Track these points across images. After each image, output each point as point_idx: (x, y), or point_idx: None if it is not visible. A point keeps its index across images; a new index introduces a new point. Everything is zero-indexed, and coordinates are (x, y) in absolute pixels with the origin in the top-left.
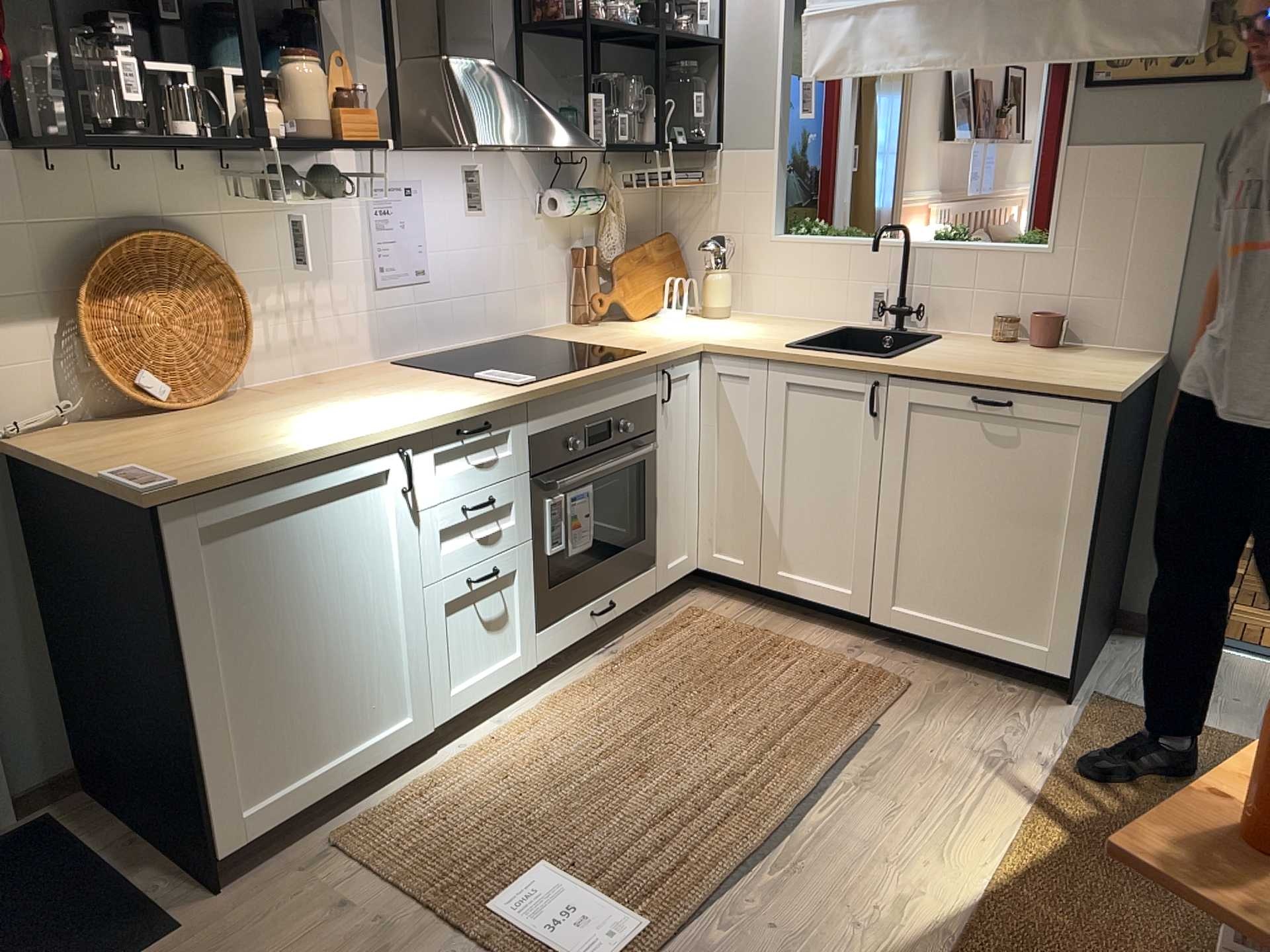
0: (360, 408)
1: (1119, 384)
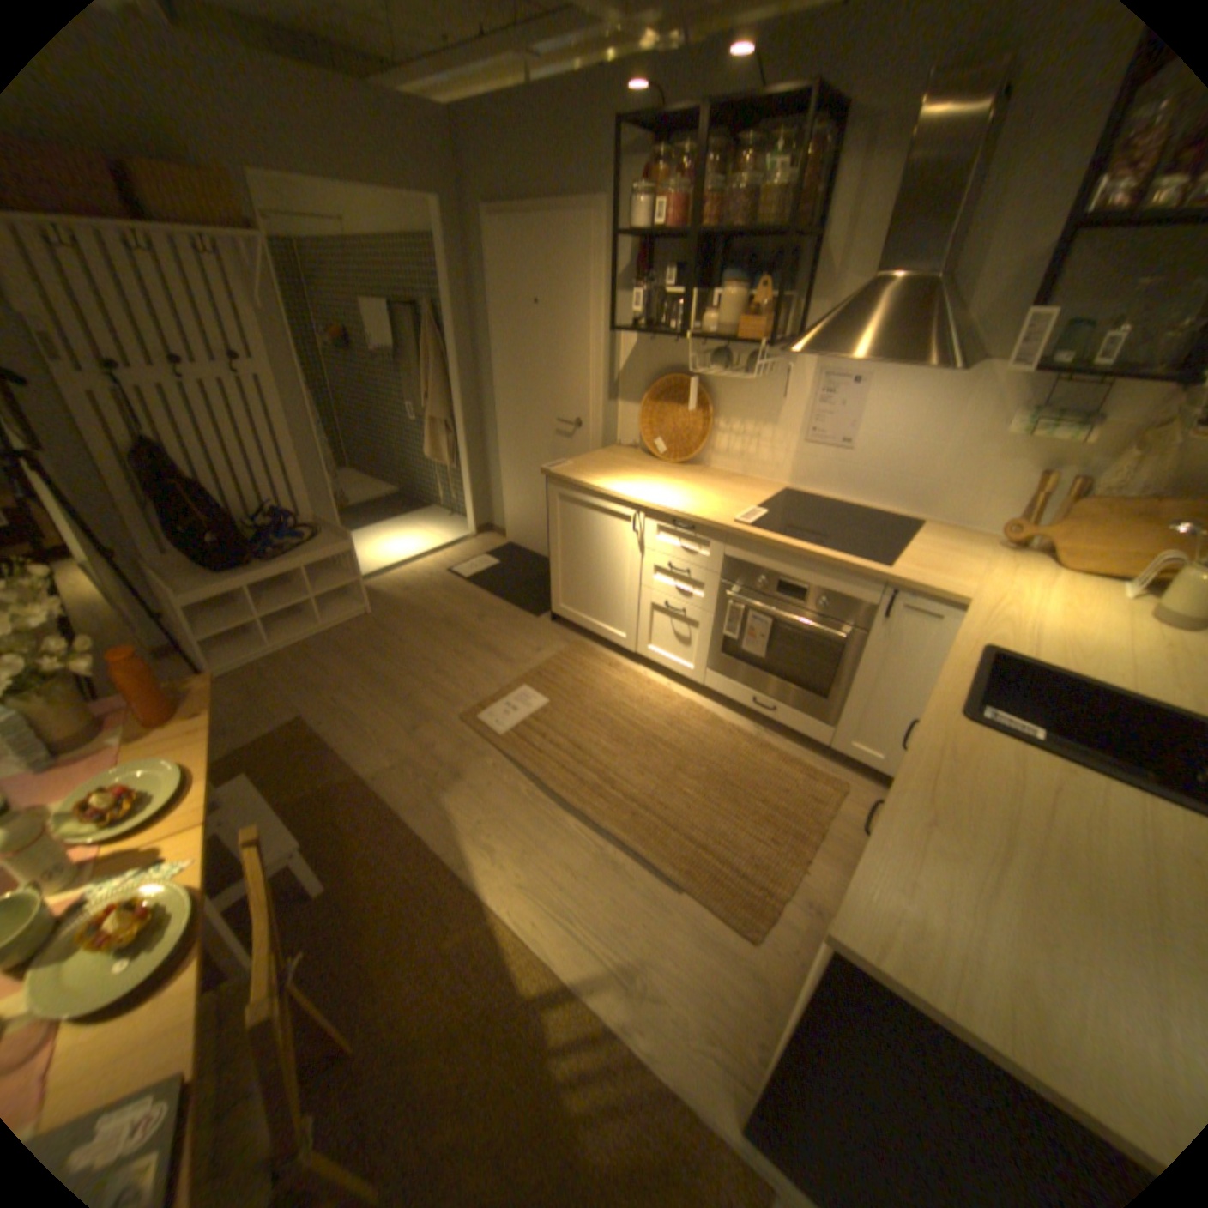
0: (671, 489)
1: (891, 959)
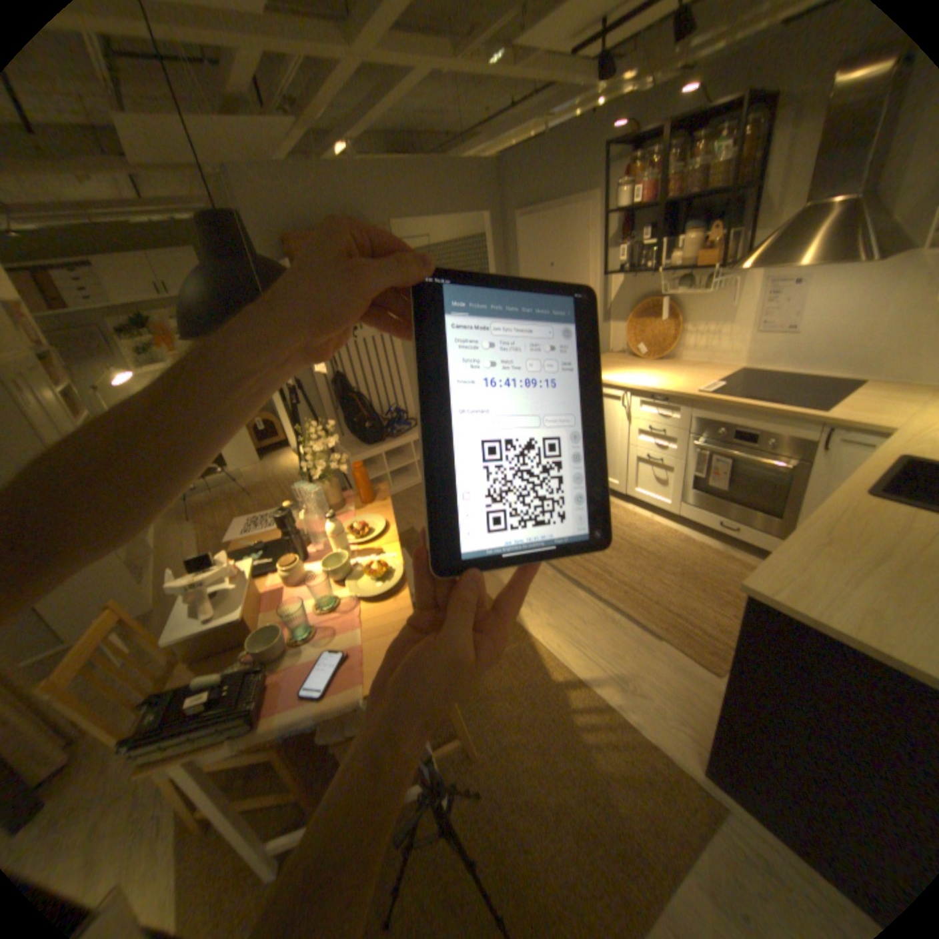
0: (650, 375)
1: (783, 597)
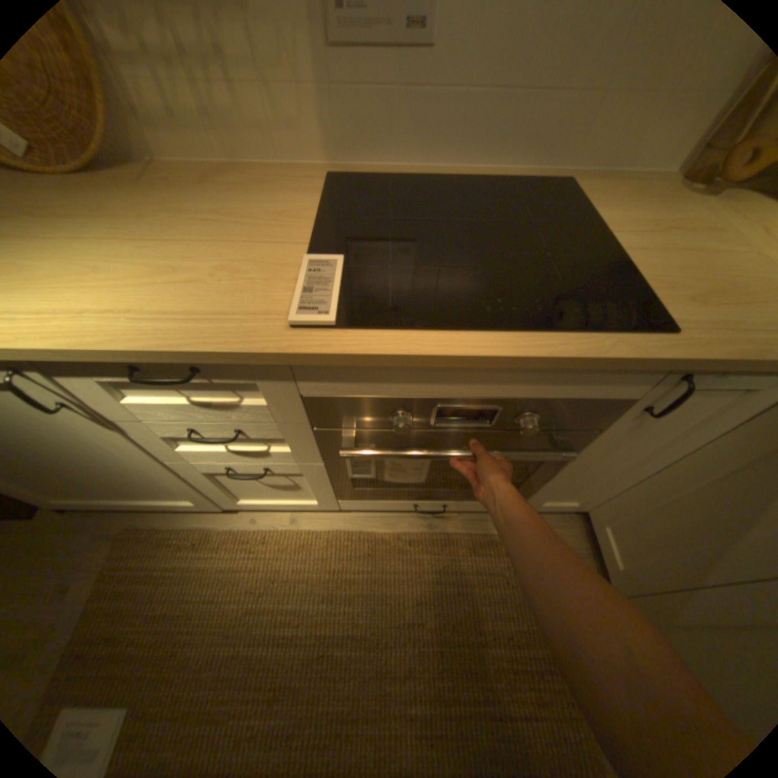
0: (80, 259)
1: None
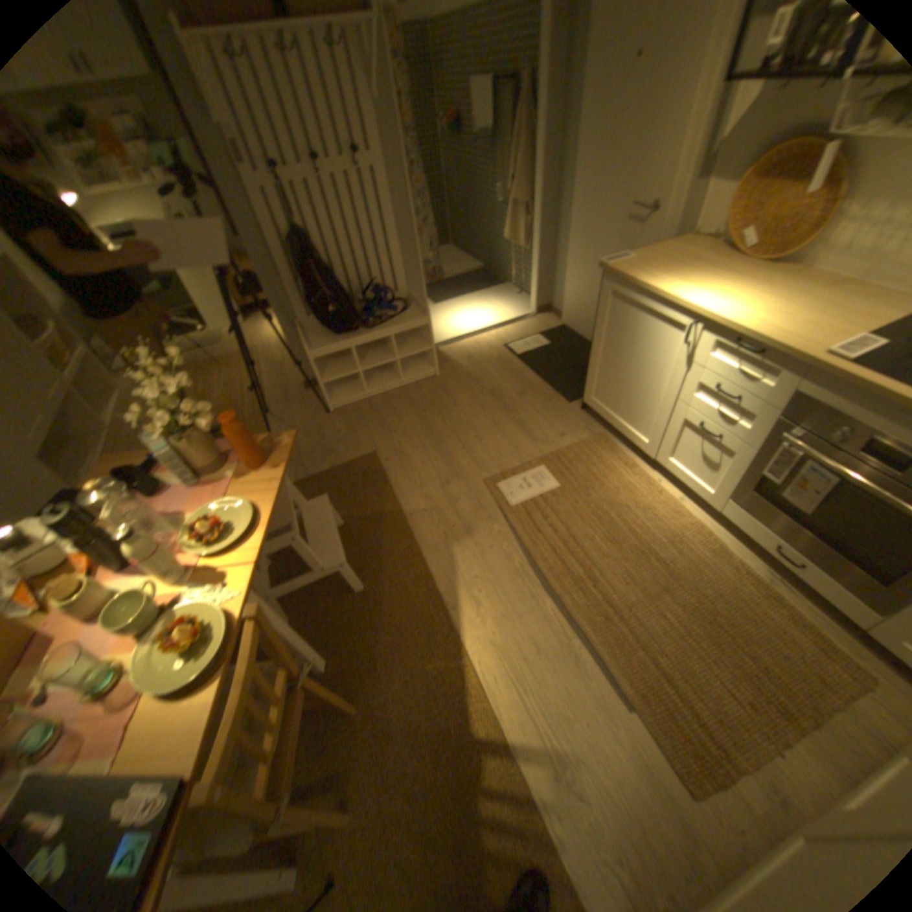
0: (749, 296)
1: None
